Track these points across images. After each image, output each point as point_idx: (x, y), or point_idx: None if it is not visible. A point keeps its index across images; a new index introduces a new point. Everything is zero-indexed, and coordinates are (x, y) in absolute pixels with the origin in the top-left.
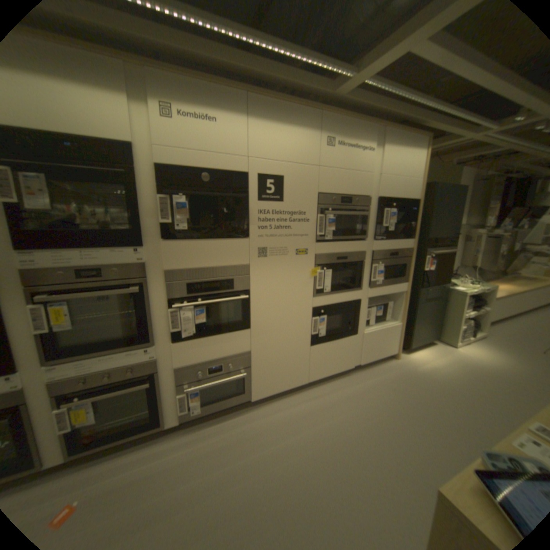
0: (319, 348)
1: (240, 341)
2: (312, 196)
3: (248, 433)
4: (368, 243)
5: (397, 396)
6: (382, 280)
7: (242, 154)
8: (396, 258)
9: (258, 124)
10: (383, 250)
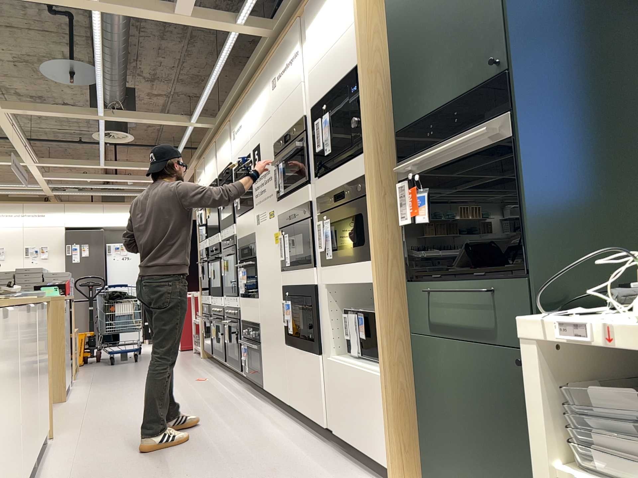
0: (291, 353)
1: (255, 310)
2: (271, 150)
3: (236, 403)
4: (314, 186)
5: (262, 474)
6: (333, 252)
7: (247, 140)
8: (350, 204)
9: (250, 111)
10: (328, 192)
